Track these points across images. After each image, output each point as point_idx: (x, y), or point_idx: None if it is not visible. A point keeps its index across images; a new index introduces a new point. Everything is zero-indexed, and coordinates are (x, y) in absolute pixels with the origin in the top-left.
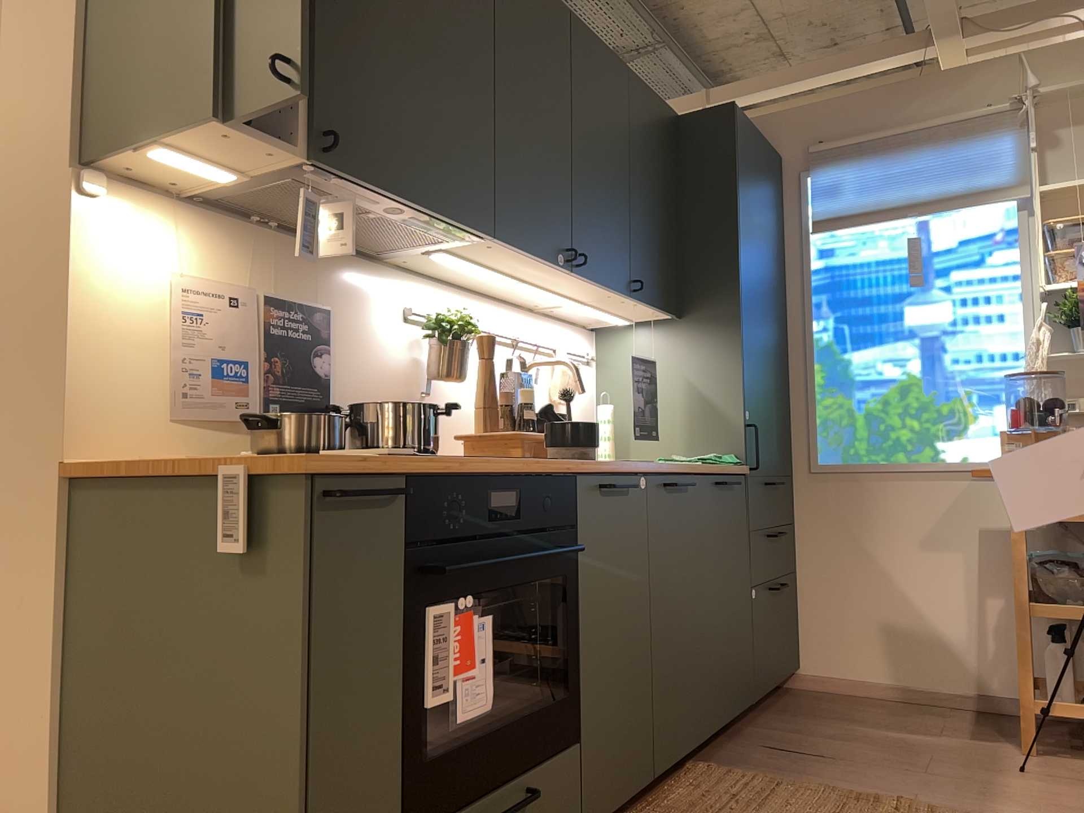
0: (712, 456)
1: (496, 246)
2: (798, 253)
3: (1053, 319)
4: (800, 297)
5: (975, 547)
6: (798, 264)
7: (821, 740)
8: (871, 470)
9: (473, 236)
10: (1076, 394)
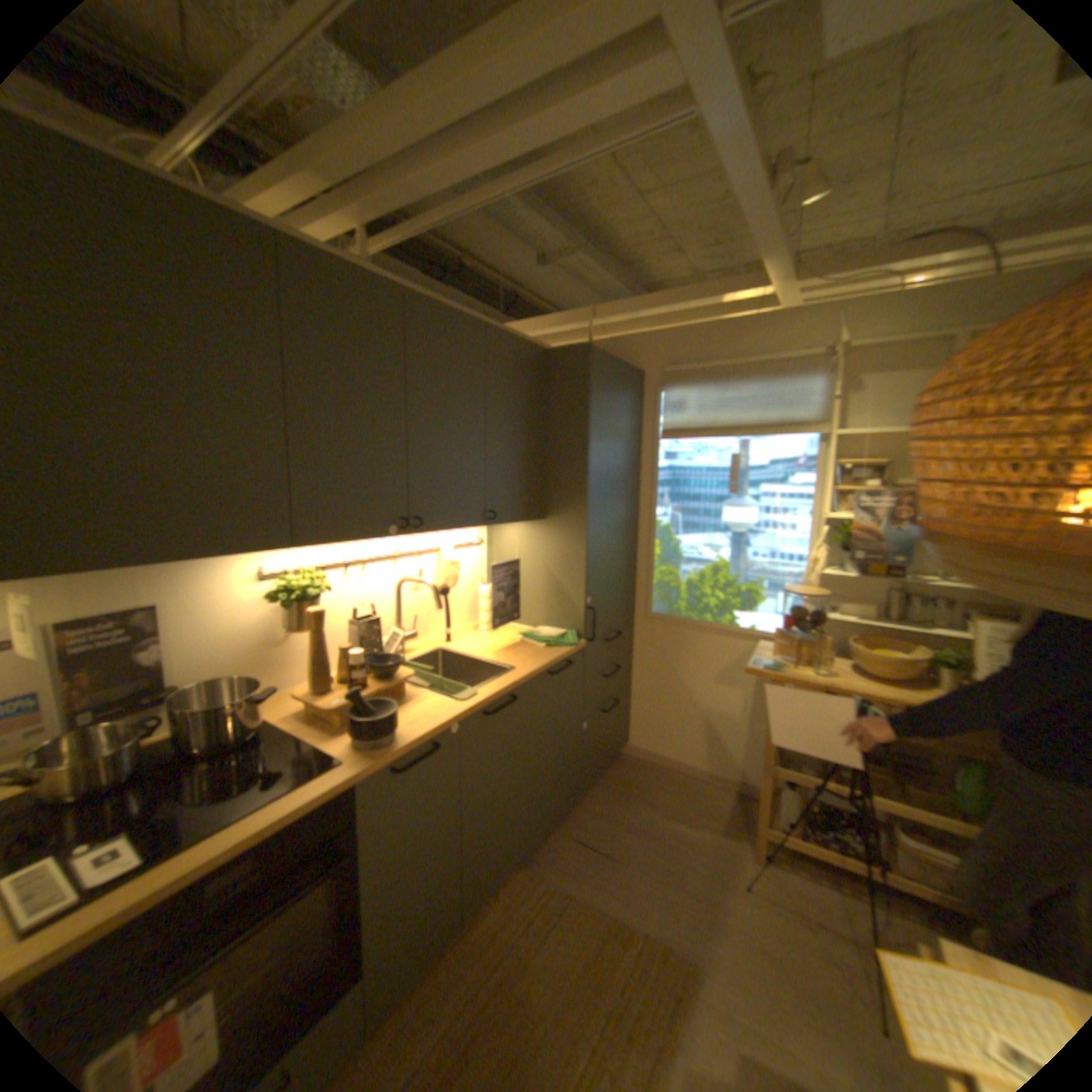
0: (555, 636)
1: (308, 544)
2: (650, 452)
3: (833, 537)
4: (649, 488)
5: (751, 690)
6: (650, 461)
7: (618, 835)
8: (686, 624)
9: (274, 547)
10: (841, 596)
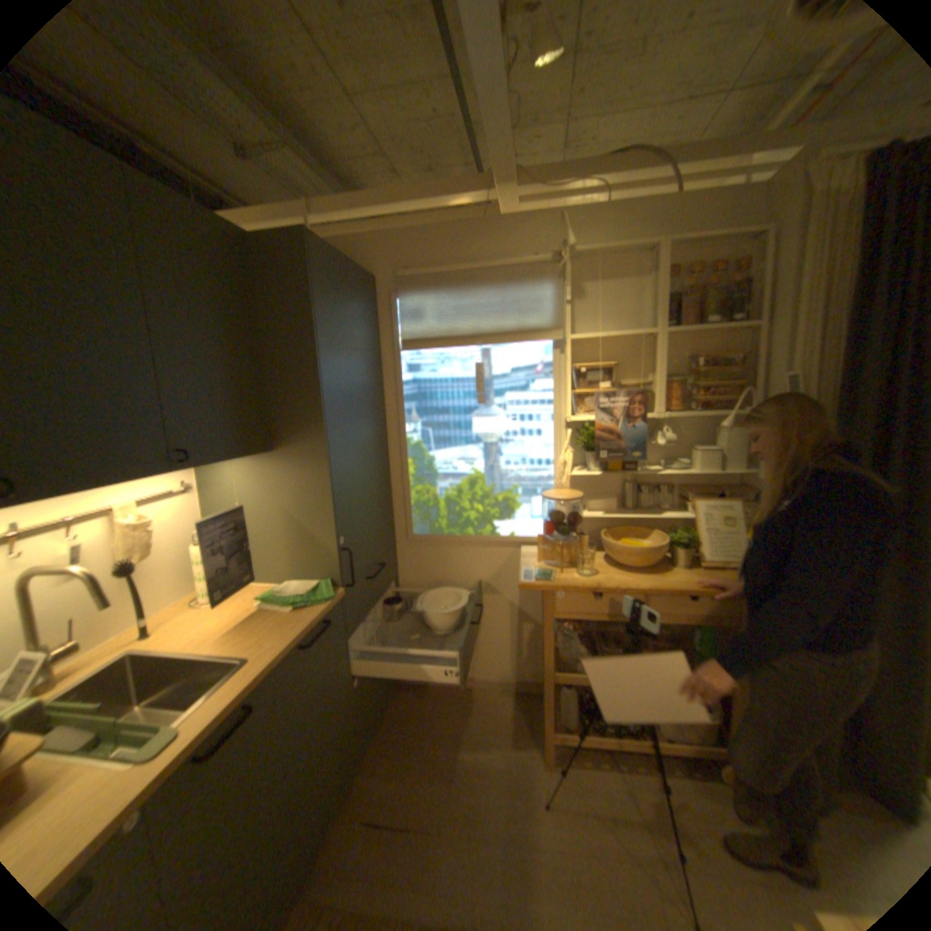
0: (305, 591)
1: None
2: (392, 365)
3: (574, 439)
4: (394, 404)
5: (516, 593)
6: (392, 375)
7: (408, 791)
8: (448, 540)
9: None
10: (584, 493)
